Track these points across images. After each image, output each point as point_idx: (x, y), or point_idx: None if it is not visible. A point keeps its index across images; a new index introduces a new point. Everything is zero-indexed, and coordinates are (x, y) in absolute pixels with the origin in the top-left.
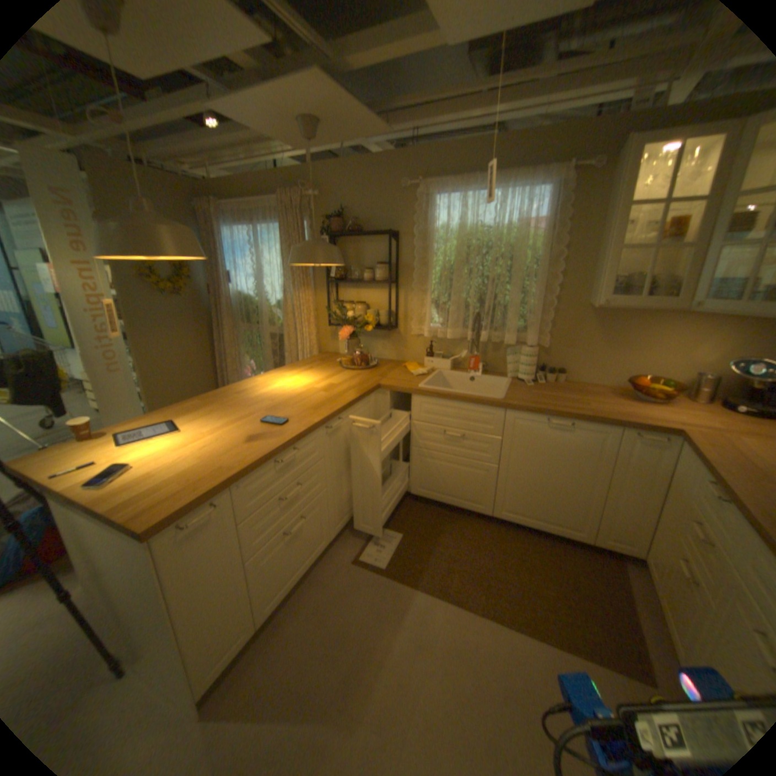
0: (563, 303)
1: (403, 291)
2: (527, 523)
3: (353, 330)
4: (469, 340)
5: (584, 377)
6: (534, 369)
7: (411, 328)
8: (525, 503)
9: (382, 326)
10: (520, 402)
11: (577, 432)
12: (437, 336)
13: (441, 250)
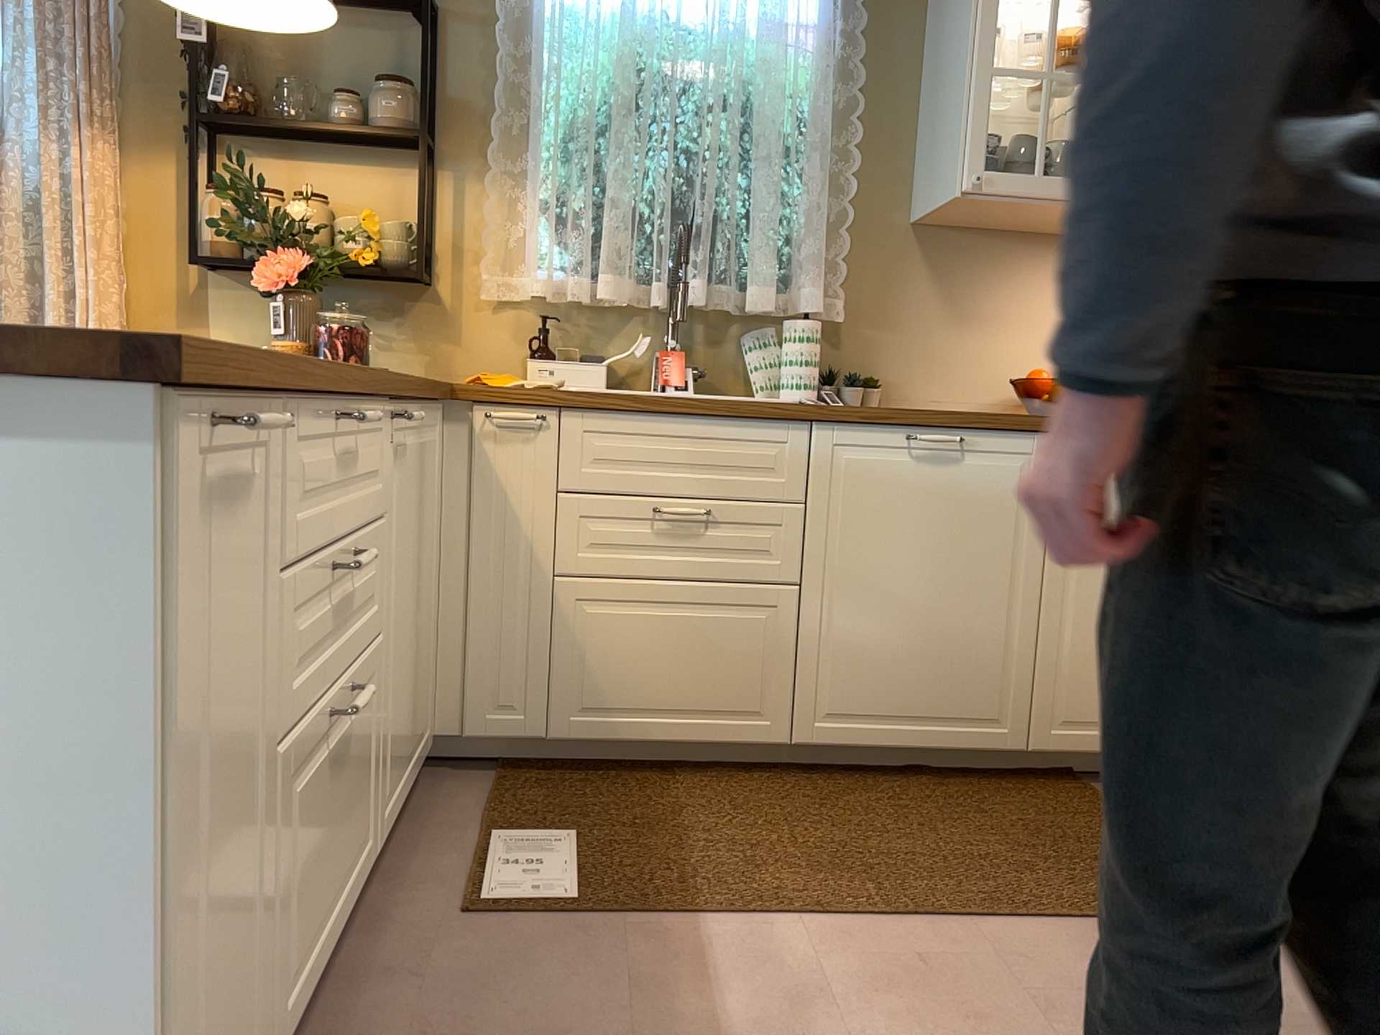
0: (859, 220)
1: (454, 173)
2: (878, 735)
3: (305, 264)
4: (658, 301)
5: (915, 396)
6: (820, 372)
7: (477, 281)
8: (870, 677)
9: (387, 270)
10: (839, 404)
11: (970, 457)
12: (562, 298)
13: (567, 69)
